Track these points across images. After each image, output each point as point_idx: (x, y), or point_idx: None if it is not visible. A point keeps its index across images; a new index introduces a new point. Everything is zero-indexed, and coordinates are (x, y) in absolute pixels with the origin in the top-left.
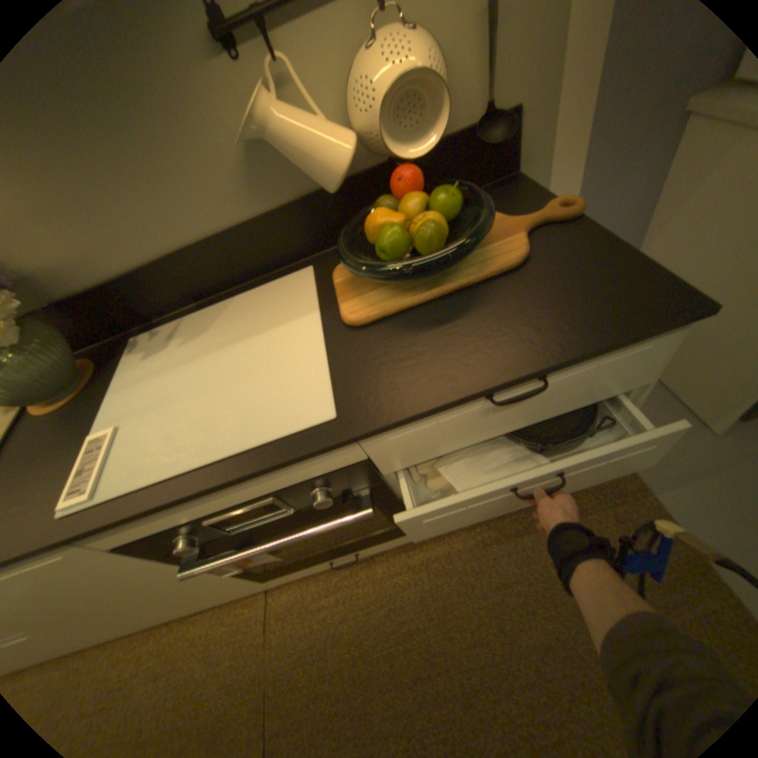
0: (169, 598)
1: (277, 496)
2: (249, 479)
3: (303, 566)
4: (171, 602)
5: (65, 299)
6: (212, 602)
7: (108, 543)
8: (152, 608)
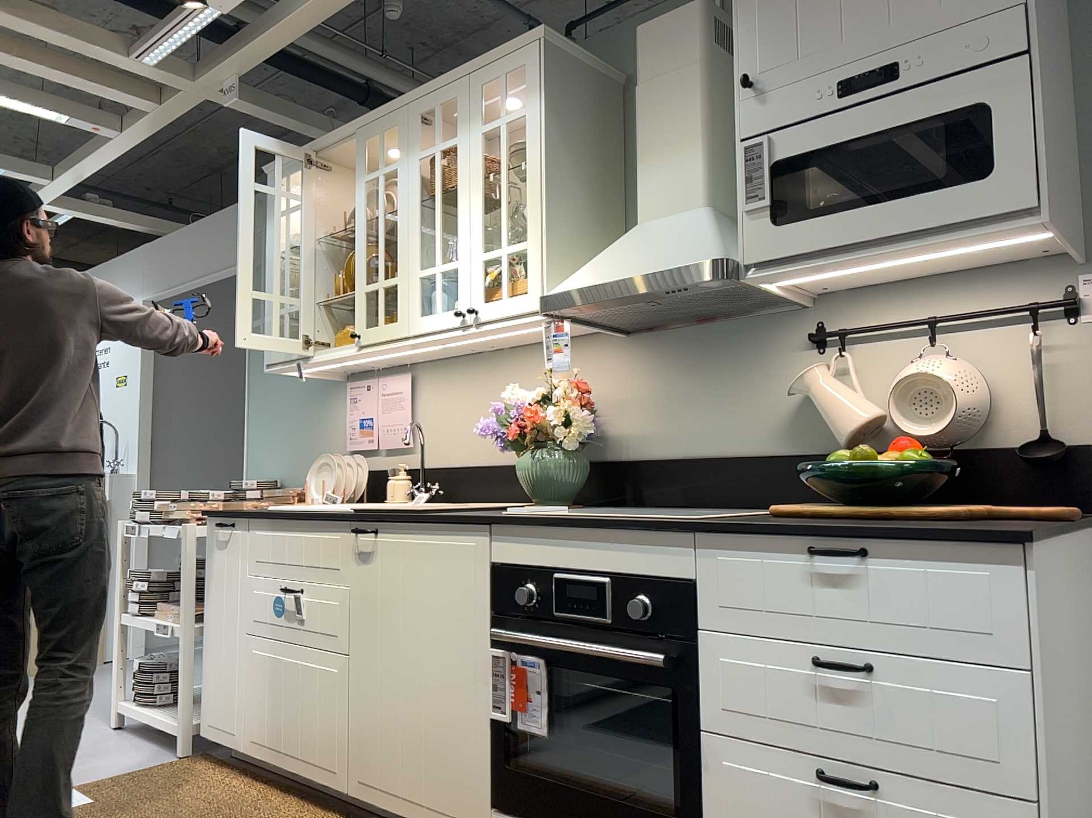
0: (433, 721)
1: (613, 584)
2: (613, 539)
3: (545, 816)
4: (424, 738)
5: (611, 461)
6: (433, 800)
7: (500, 553)
8: (408, 733)
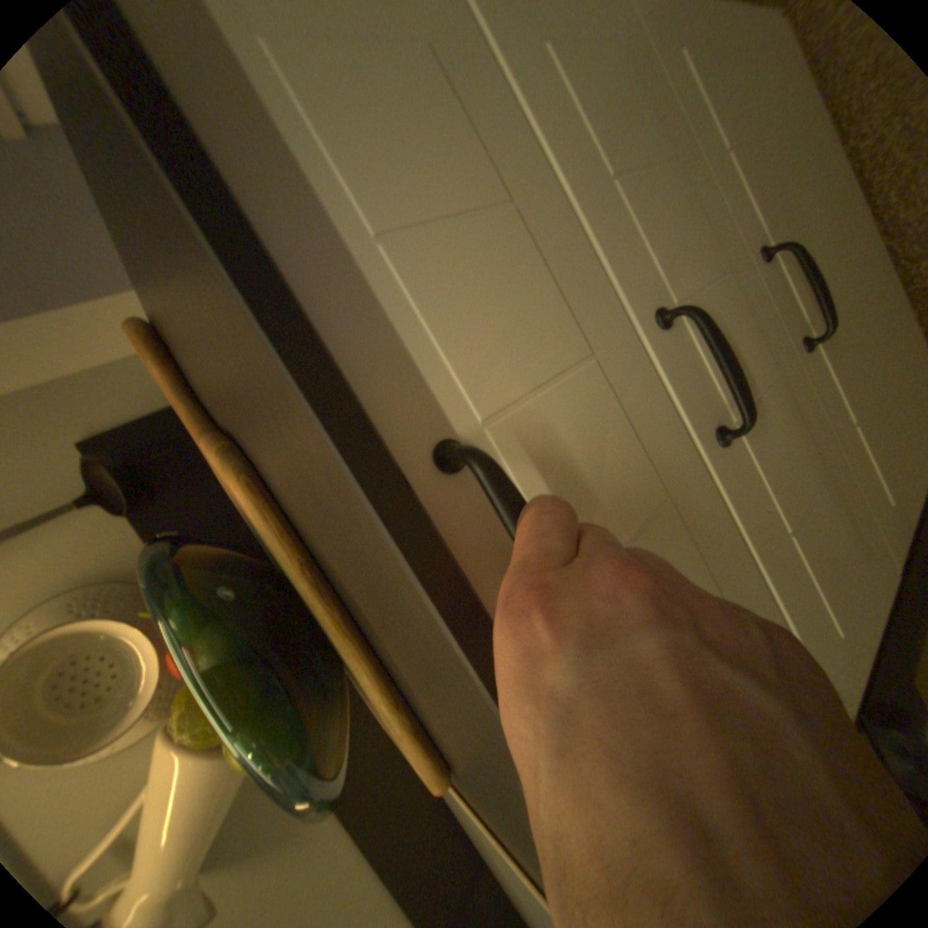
0: None
1: None
2: None
3: None
4: None
5: None
6: None
7: None
8: None
